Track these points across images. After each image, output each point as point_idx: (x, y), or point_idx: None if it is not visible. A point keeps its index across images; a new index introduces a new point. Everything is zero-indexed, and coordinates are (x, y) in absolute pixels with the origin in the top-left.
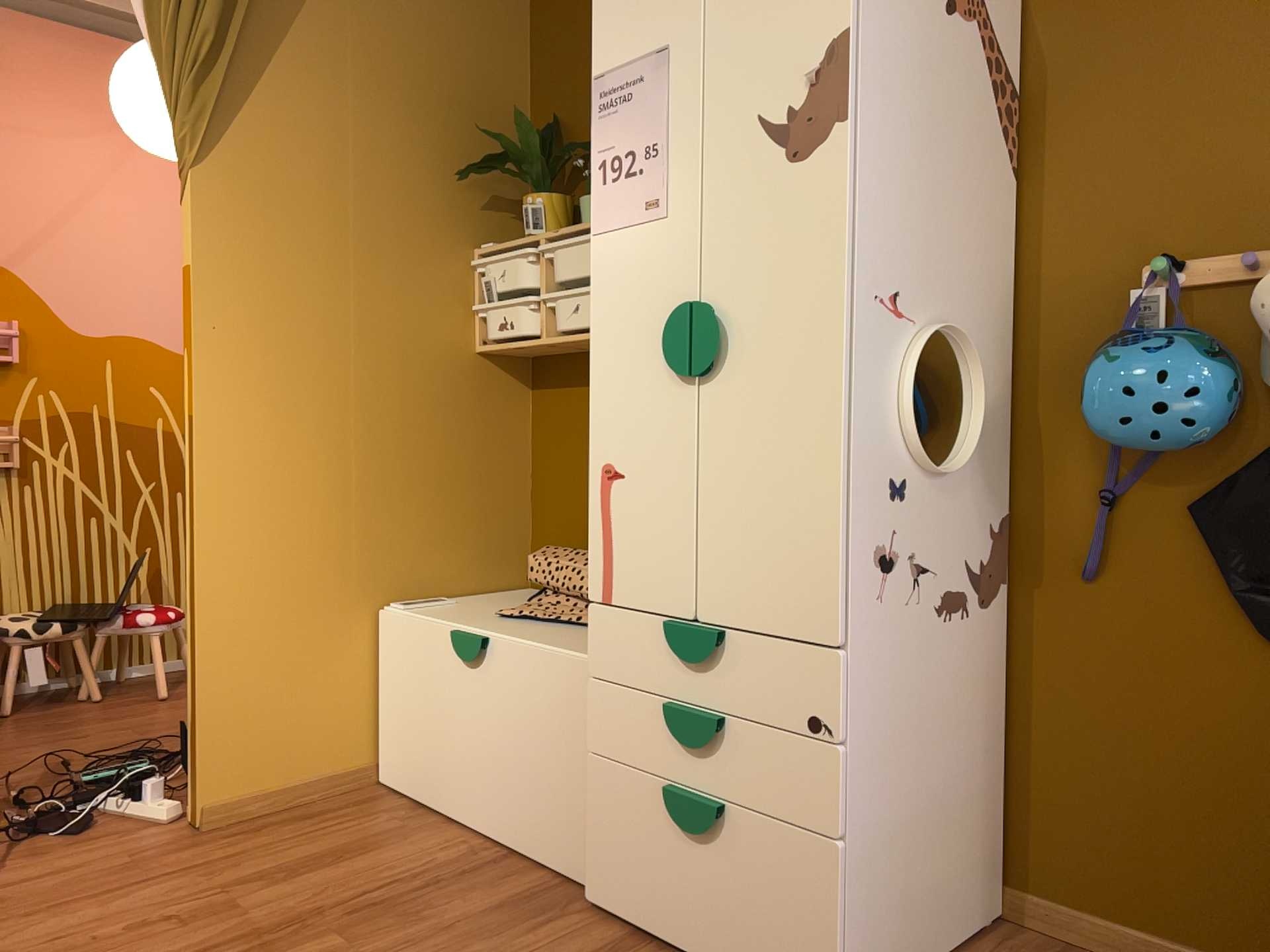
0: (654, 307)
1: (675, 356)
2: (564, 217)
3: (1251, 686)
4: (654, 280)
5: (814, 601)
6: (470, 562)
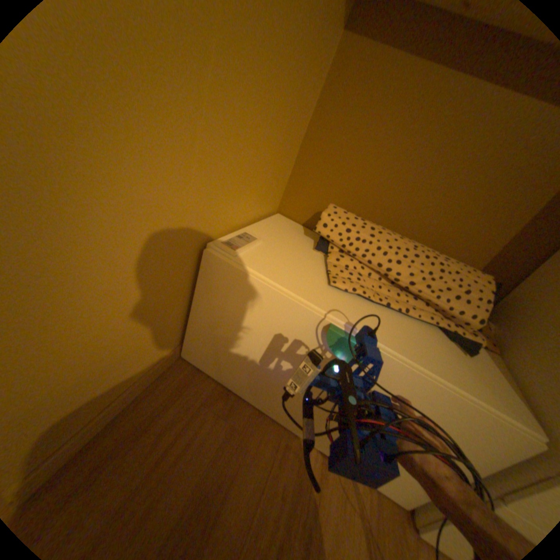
0: None
1: None
2: None
3: None
4: None
5: None
6: (264, 195)
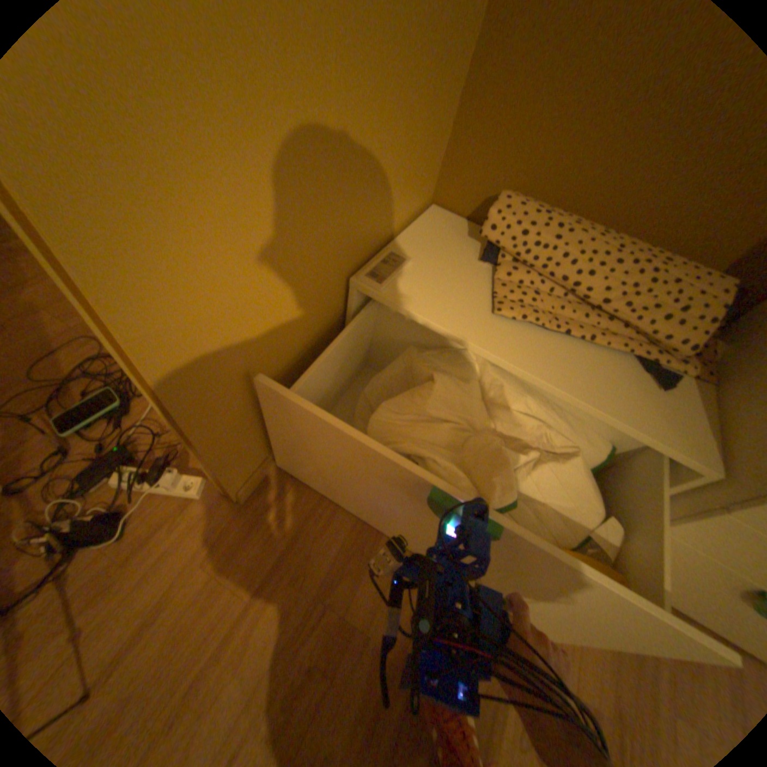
0: None
1: None
2: None
3: None
4: None
5: None
6: (410, 192)
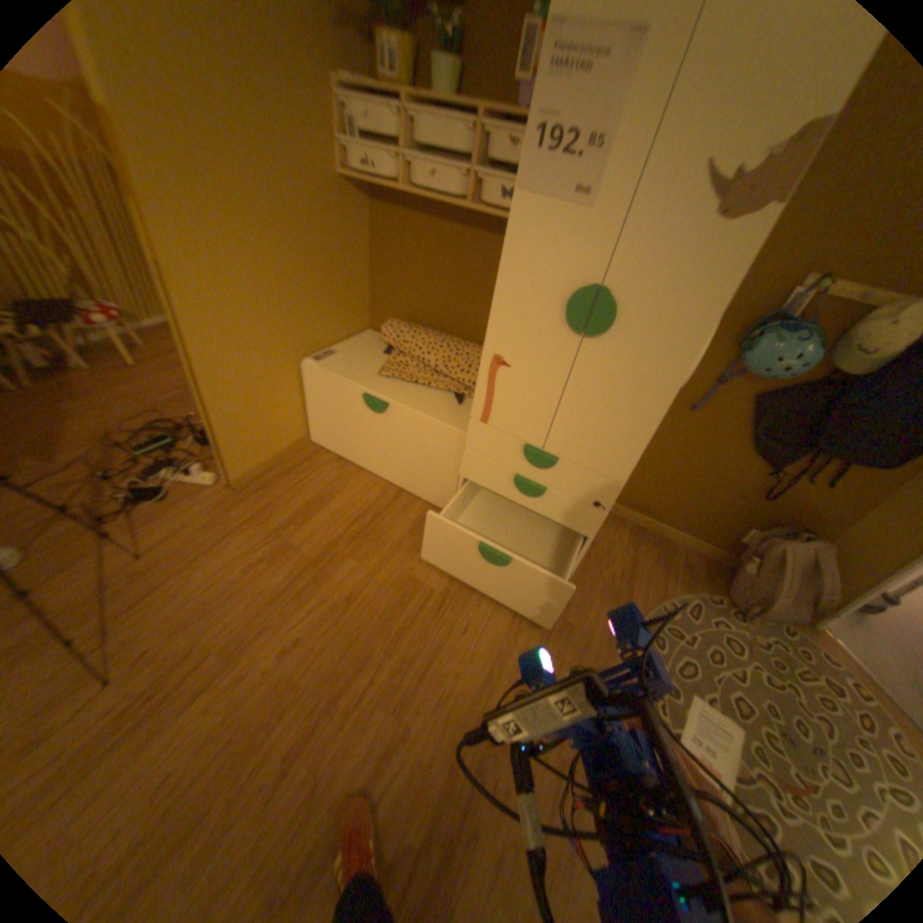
0: (560, 275)
1: (573, 320)
2: (412, 66)
3: (737, 462)
4: (565, 255)
5: (616, 464)
6: (343, 323)
